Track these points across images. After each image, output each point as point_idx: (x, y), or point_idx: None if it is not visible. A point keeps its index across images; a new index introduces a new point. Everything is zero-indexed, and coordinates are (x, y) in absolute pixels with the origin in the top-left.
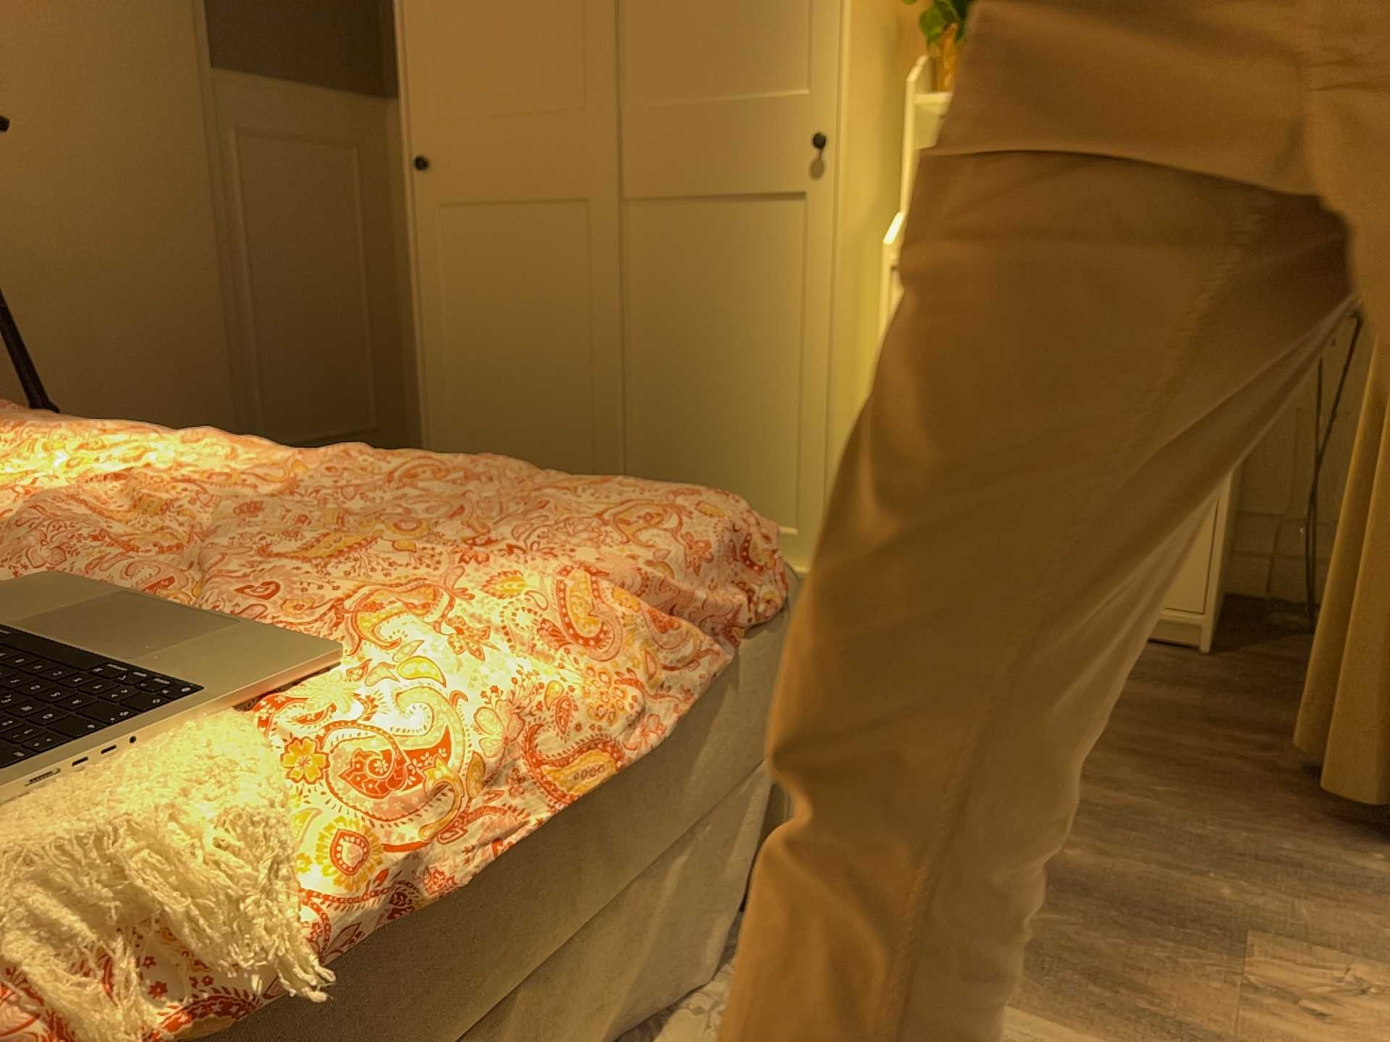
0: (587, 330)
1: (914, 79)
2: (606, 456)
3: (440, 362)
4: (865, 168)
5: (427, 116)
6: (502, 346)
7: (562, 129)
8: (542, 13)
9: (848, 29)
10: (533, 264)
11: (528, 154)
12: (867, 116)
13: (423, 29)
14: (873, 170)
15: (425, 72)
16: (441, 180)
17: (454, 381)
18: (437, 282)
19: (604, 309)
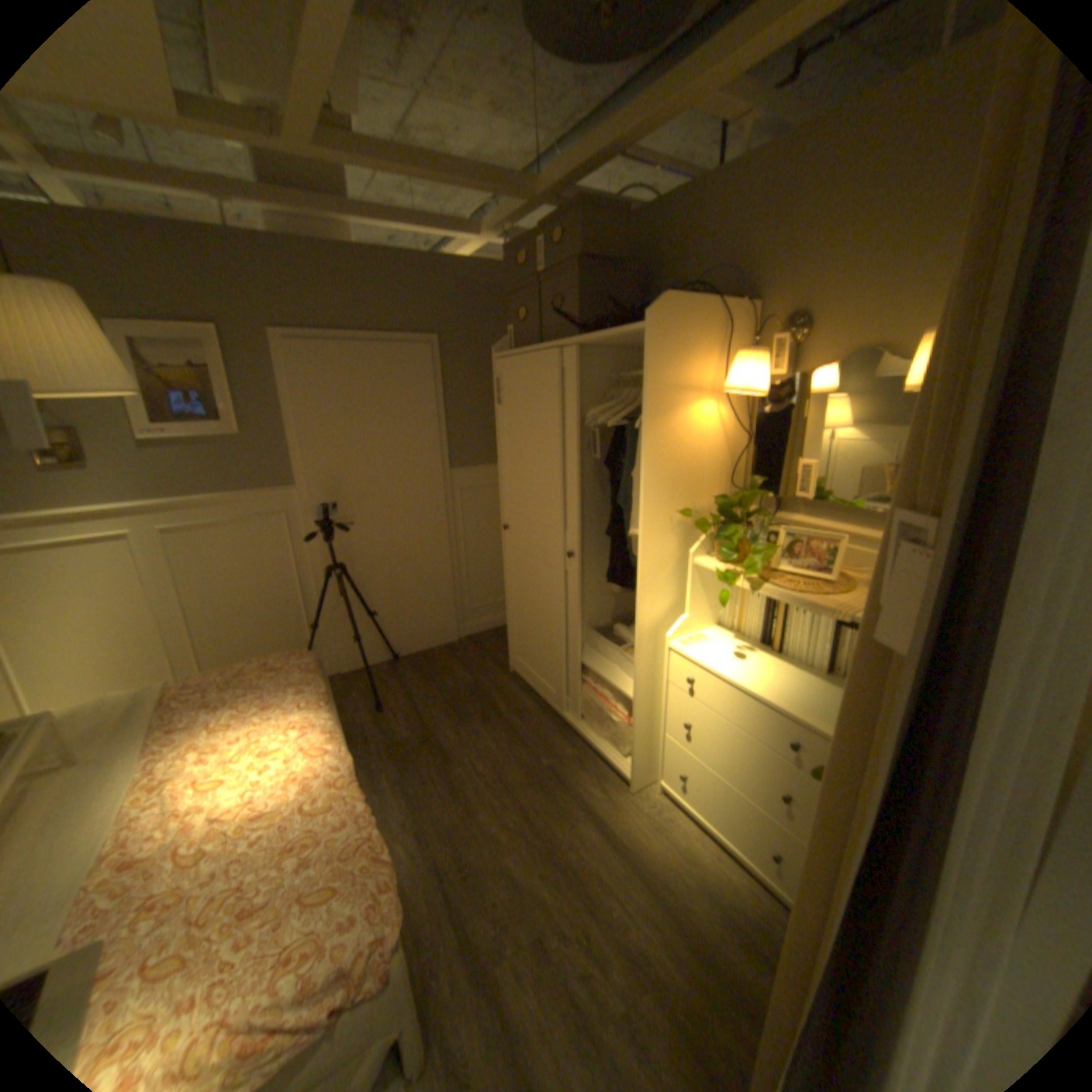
0: (554, 620)
1: (693, 551)
2: (559, 675)
3: (512, 606)
4: (661, 594)
5: (508, 508)
6: (529, 610)
7: (545, 533)
8: (540, 482)
9: (642, 537)
10: (538, 583)
11: (536, 538)
12: (662, 570)
13: (506, 473)
14: (670, 591)
15: (507, 491)
16: (512, 535)
17: (516, 615)
18: (511, 575)
19: (558, 615)
